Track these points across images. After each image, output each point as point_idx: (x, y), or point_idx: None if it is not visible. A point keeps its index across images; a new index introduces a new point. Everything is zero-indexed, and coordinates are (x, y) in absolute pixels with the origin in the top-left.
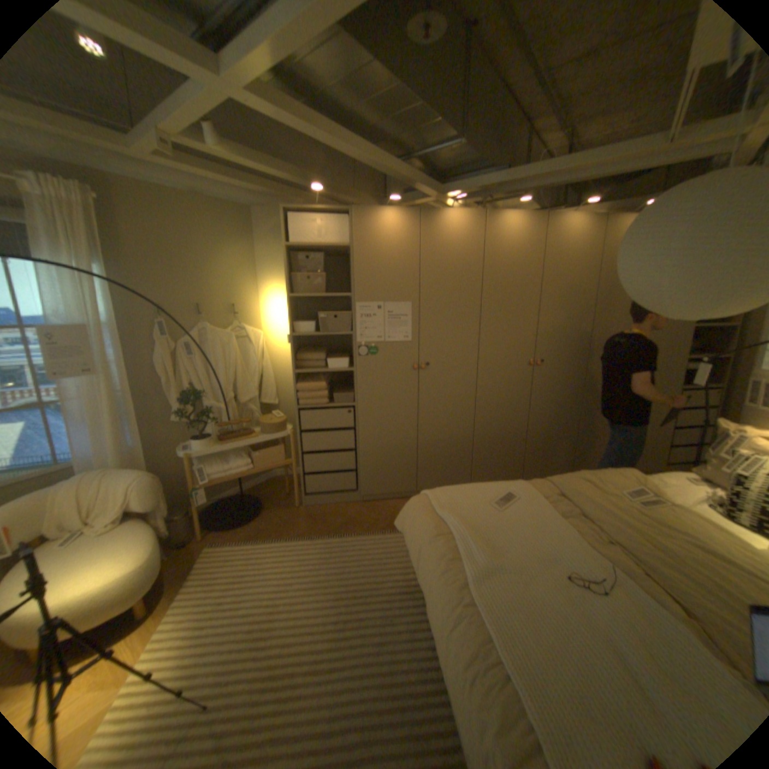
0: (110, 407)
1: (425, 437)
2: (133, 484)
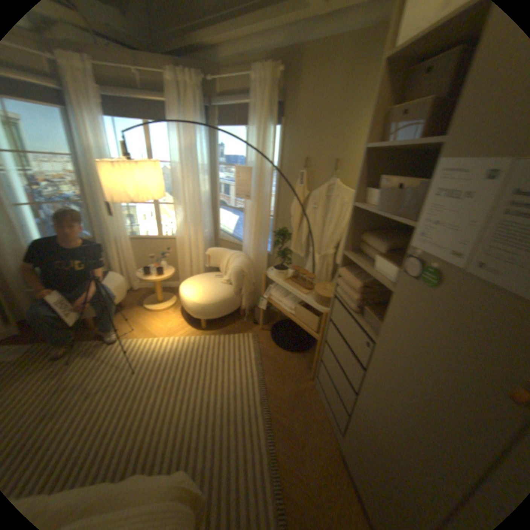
0: (255, 223)
1: None
2: (233, 268)
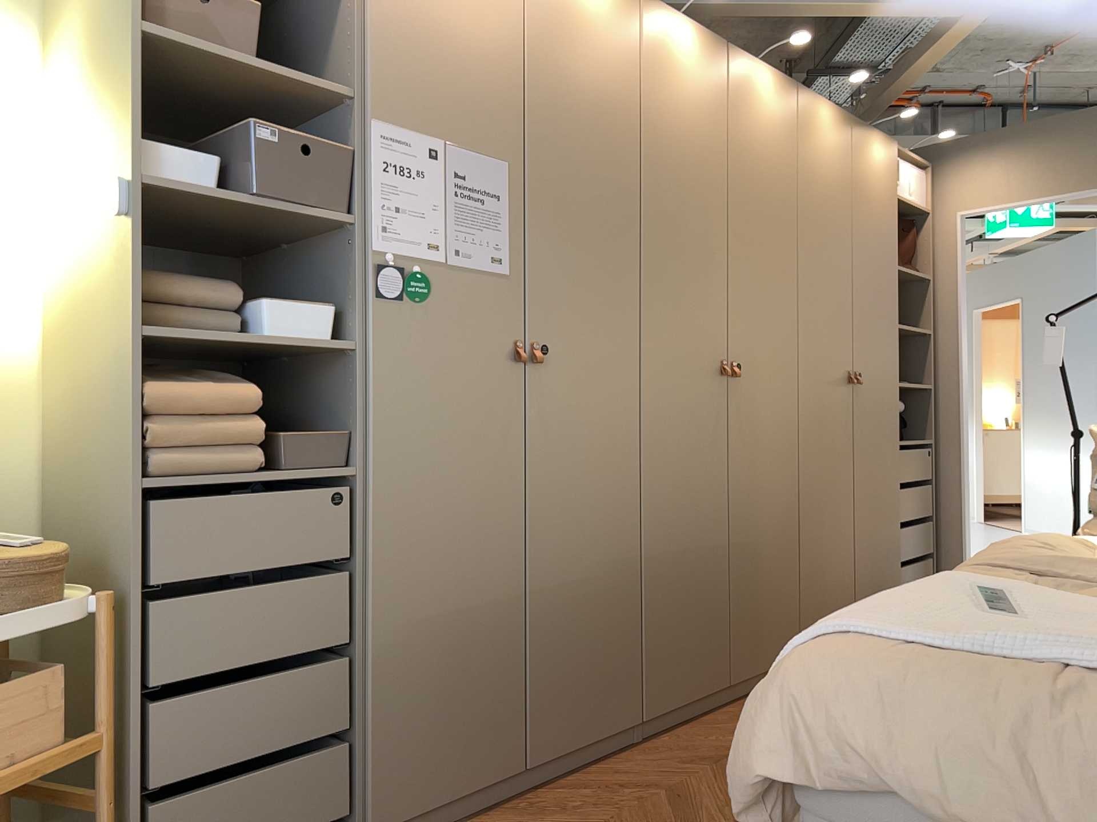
0: None
1: (544, 578)
2: None
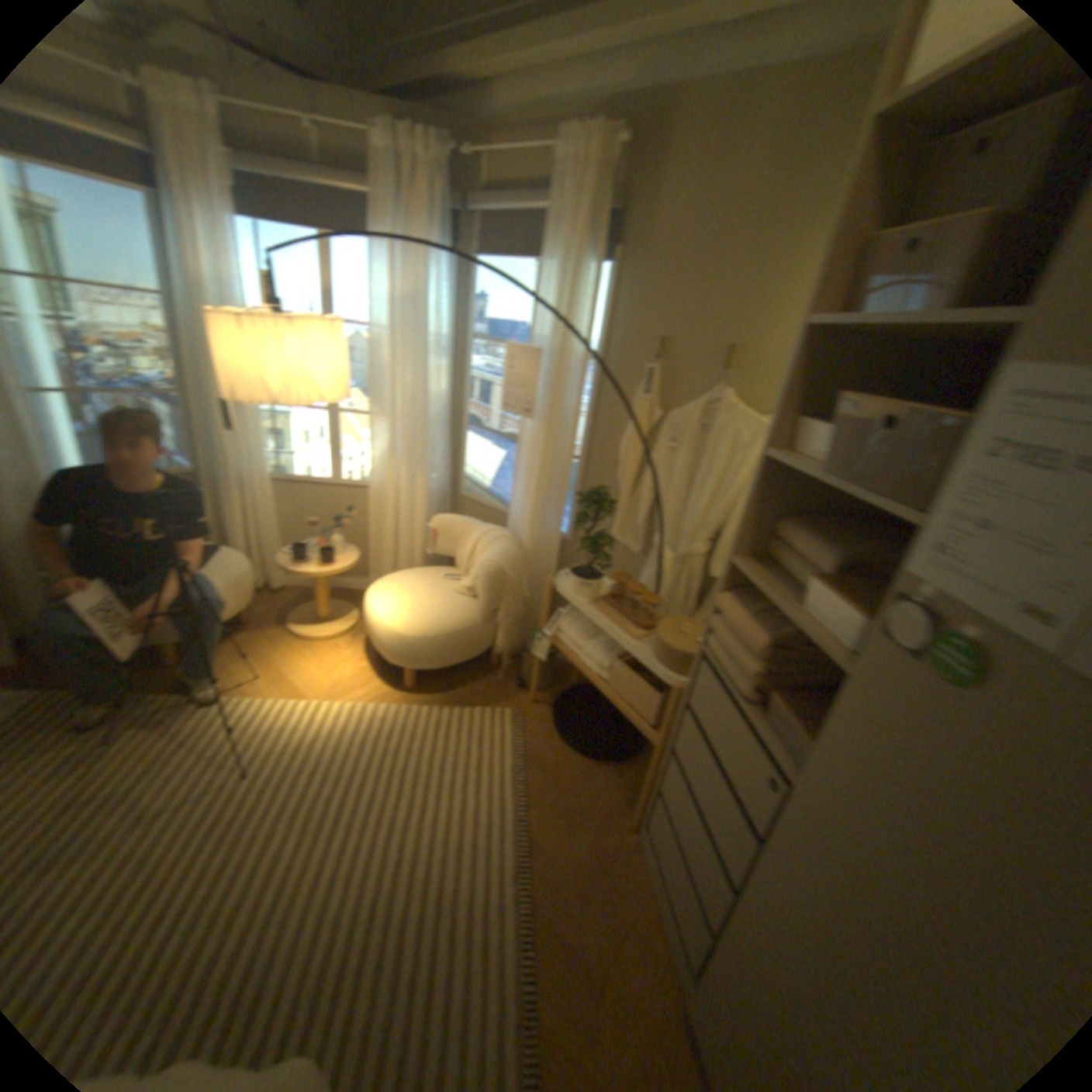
0: (539, 470)
1: None
2: (483, 565)
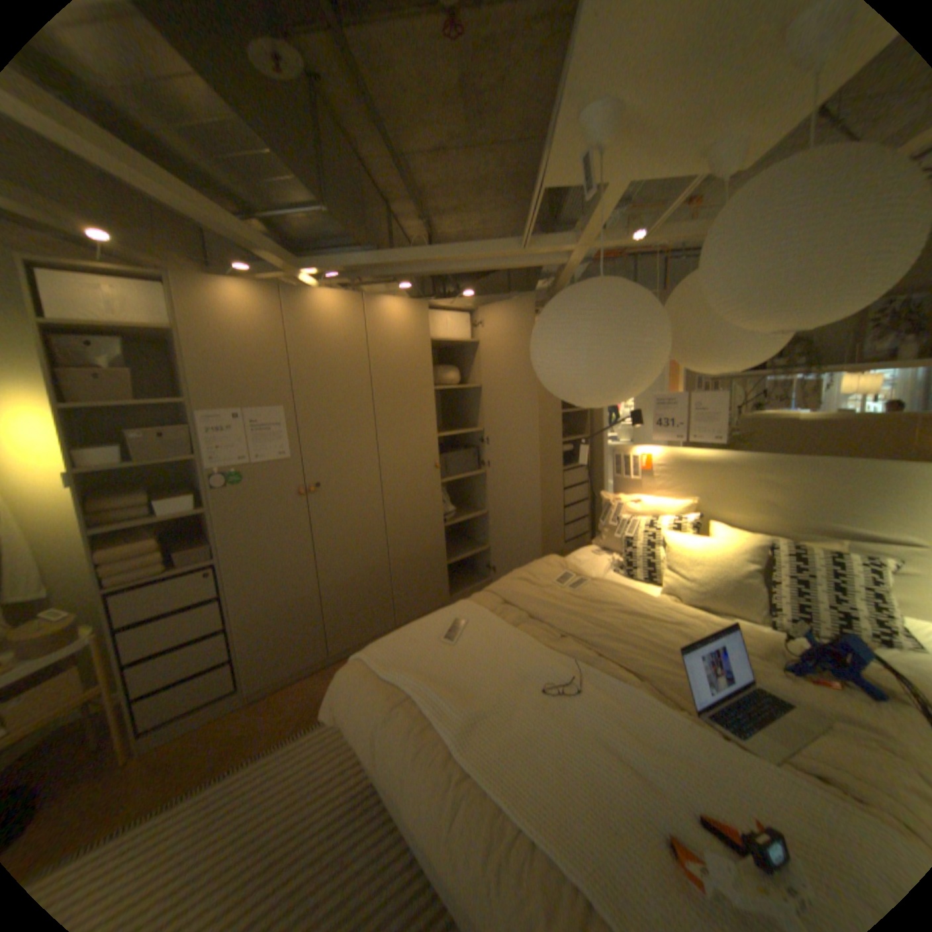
0: None
1: (329, 582)
2: None
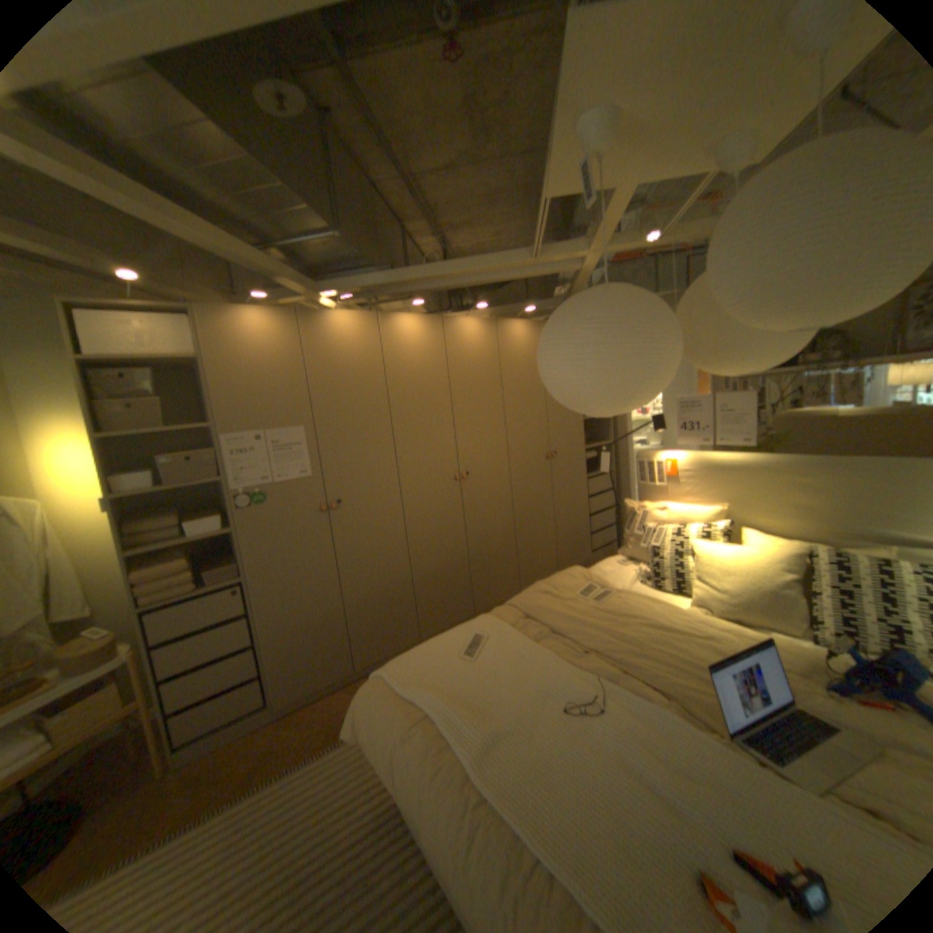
0: None
1: (353, 597)
2: None
